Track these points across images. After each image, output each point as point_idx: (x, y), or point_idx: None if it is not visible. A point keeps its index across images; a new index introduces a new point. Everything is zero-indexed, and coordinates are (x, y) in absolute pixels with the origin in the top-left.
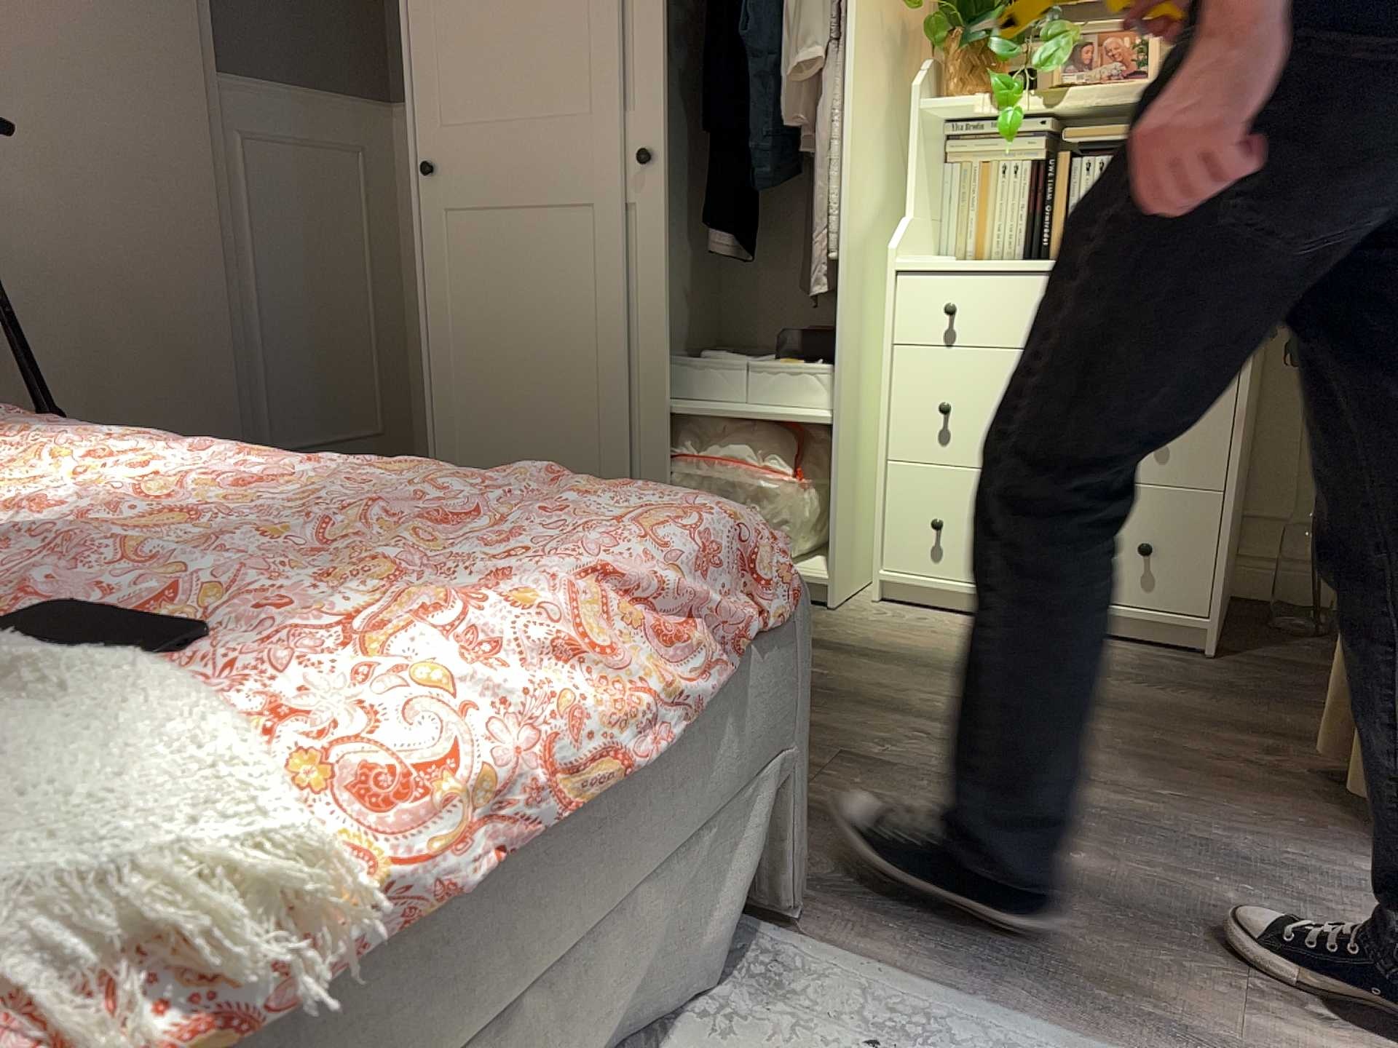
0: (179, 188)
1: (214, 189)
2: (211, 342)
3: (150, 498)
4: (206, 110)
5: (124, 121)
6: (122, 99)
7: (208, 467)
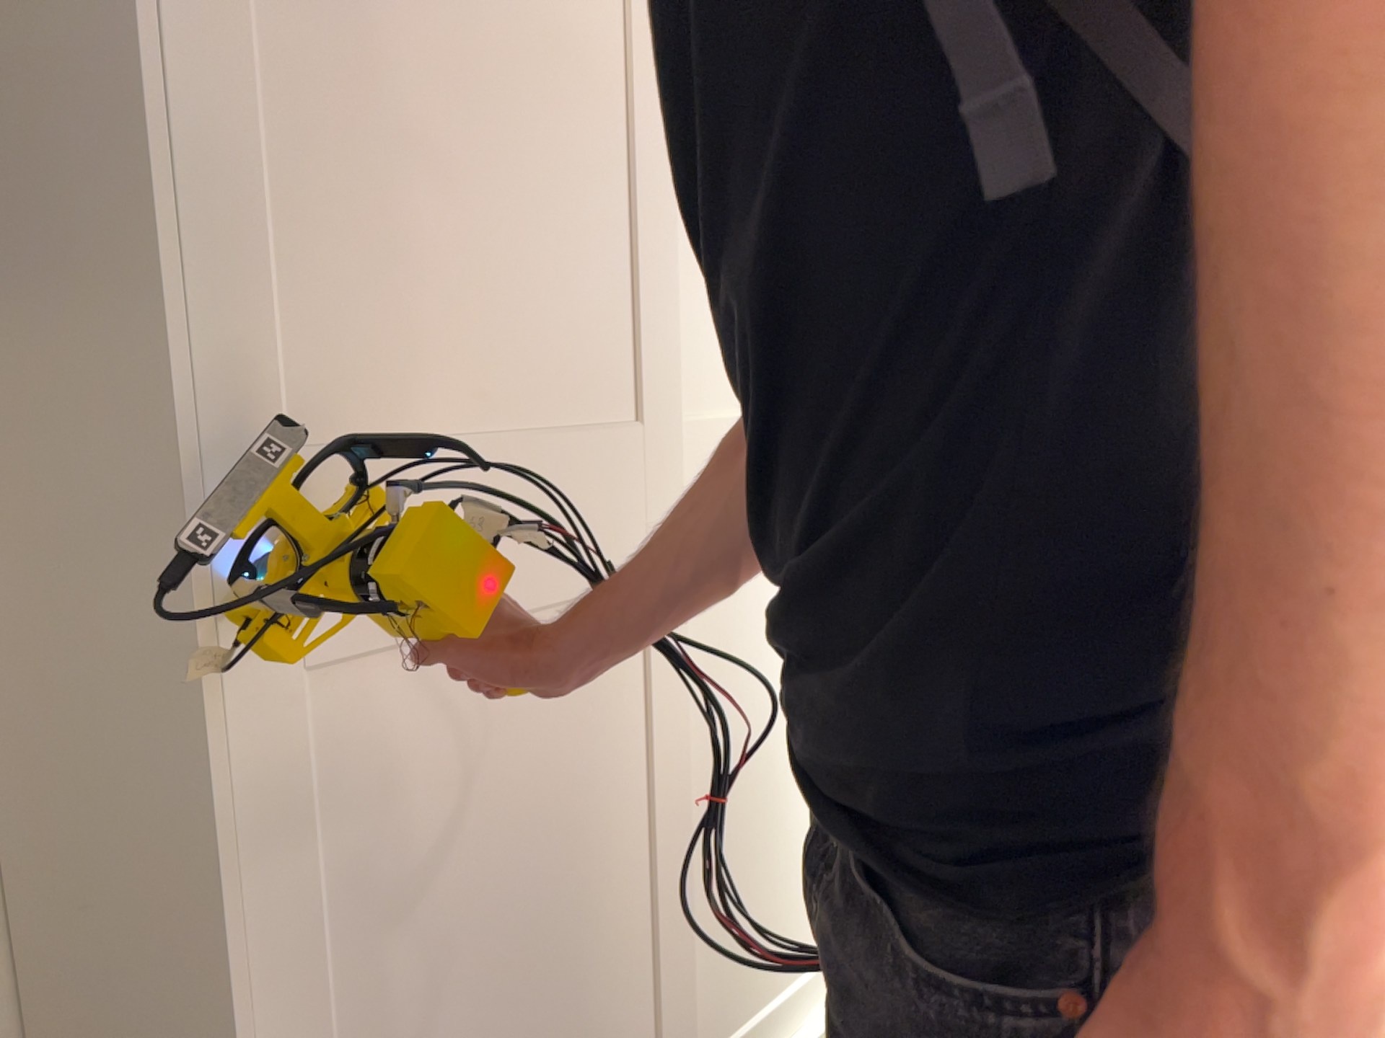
0: None
1: None
2: None
3: None
4: None
5: None
6: None
7: None
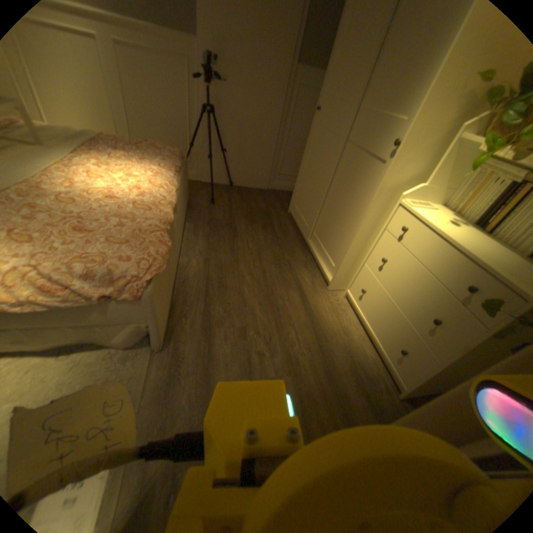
0: (273, 97)
1: (282, 99)
2: (269, 141)
3: (99, 189)
4: (287, 73)
5: (263, 74)
6: (264, 67)
7: (132, 184)
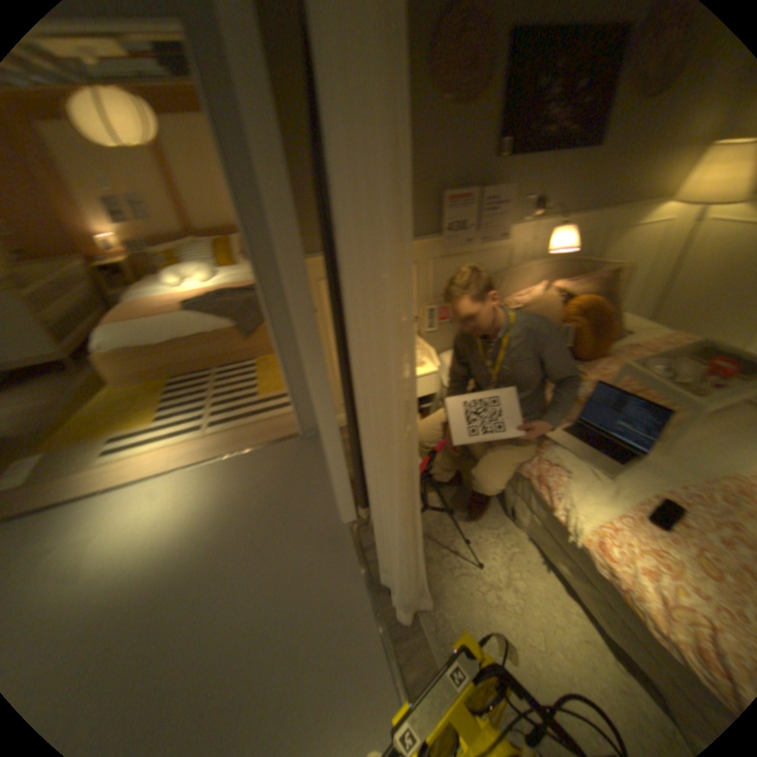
0: None
1: None
2: None
3: None
4: None
5: None
6: None
7: None
